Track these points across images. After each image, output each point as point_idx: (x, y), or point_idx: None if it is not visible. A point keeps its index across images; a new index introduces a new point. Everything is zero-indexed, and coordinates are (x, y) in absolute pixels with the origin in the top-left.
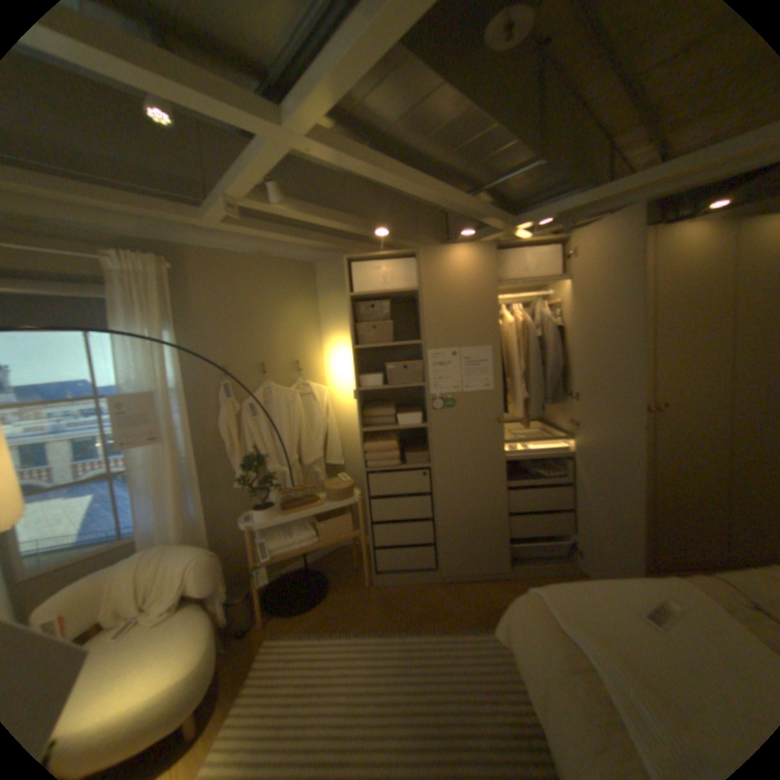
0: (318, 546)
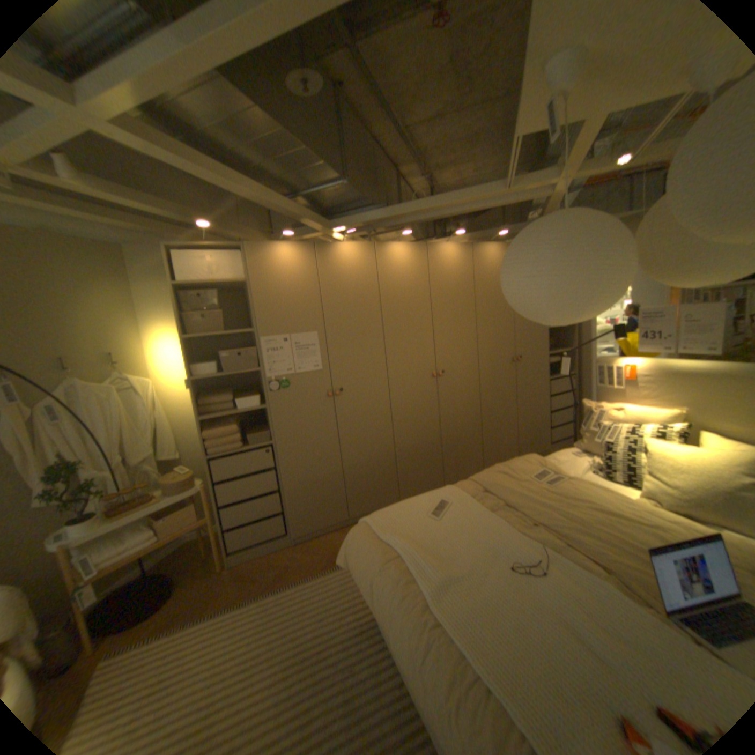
0: (157, 546)
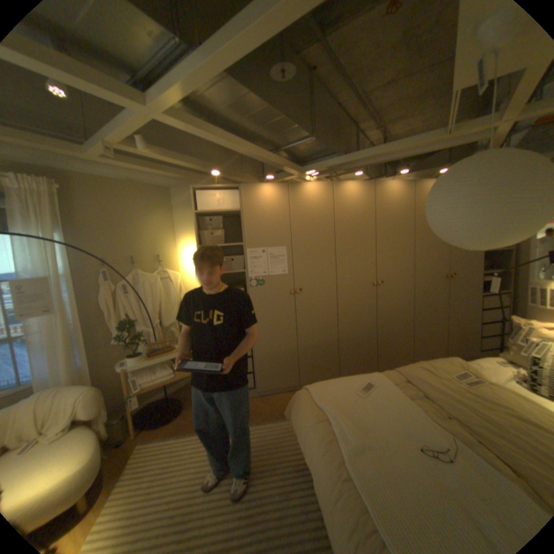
0: (173, 380)
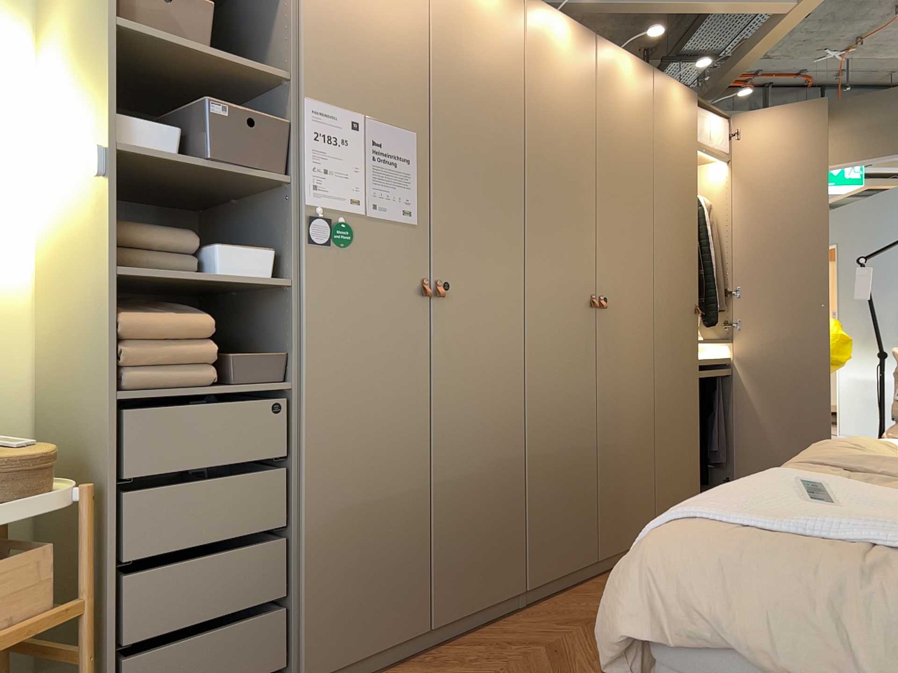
0: None
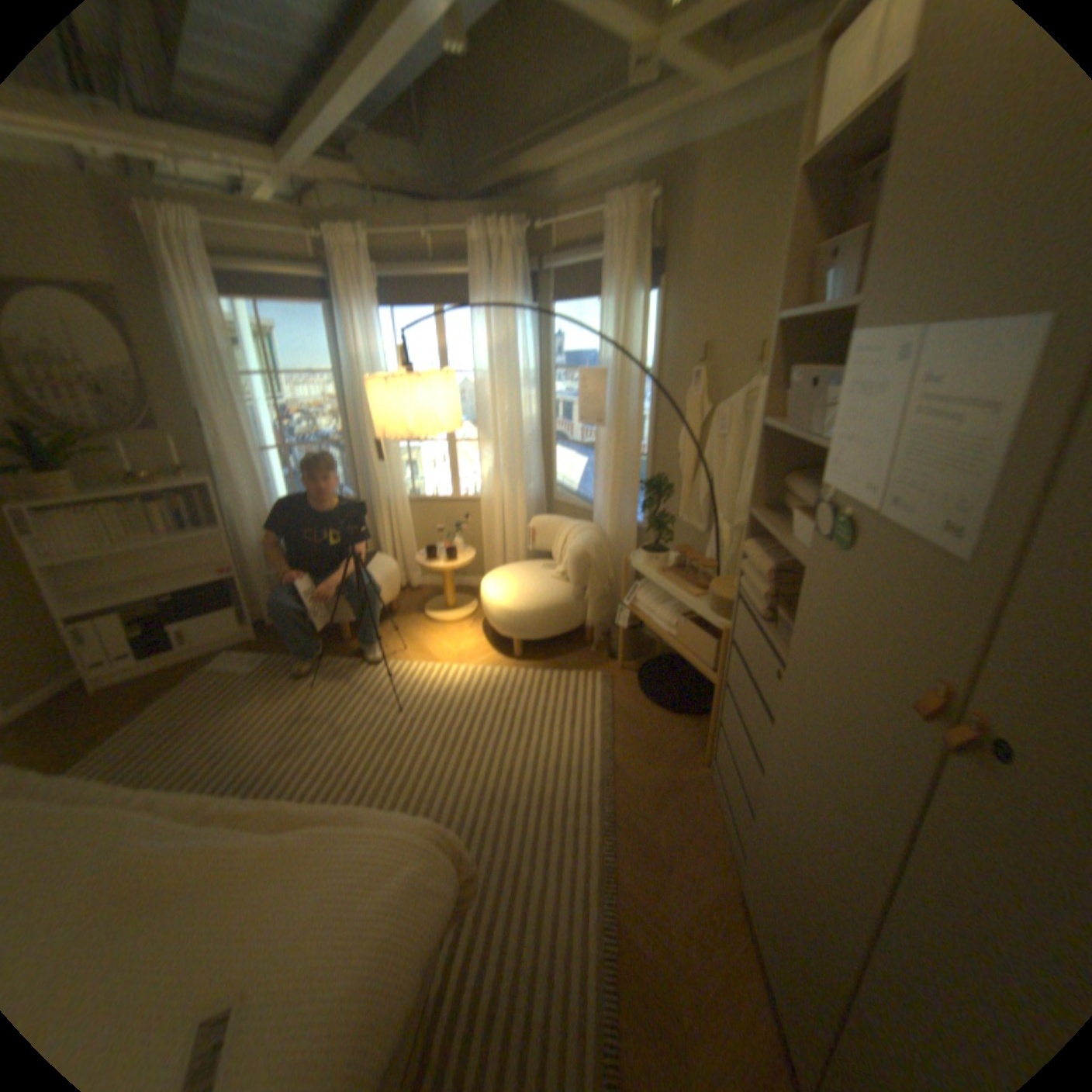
0: (668, 641)
